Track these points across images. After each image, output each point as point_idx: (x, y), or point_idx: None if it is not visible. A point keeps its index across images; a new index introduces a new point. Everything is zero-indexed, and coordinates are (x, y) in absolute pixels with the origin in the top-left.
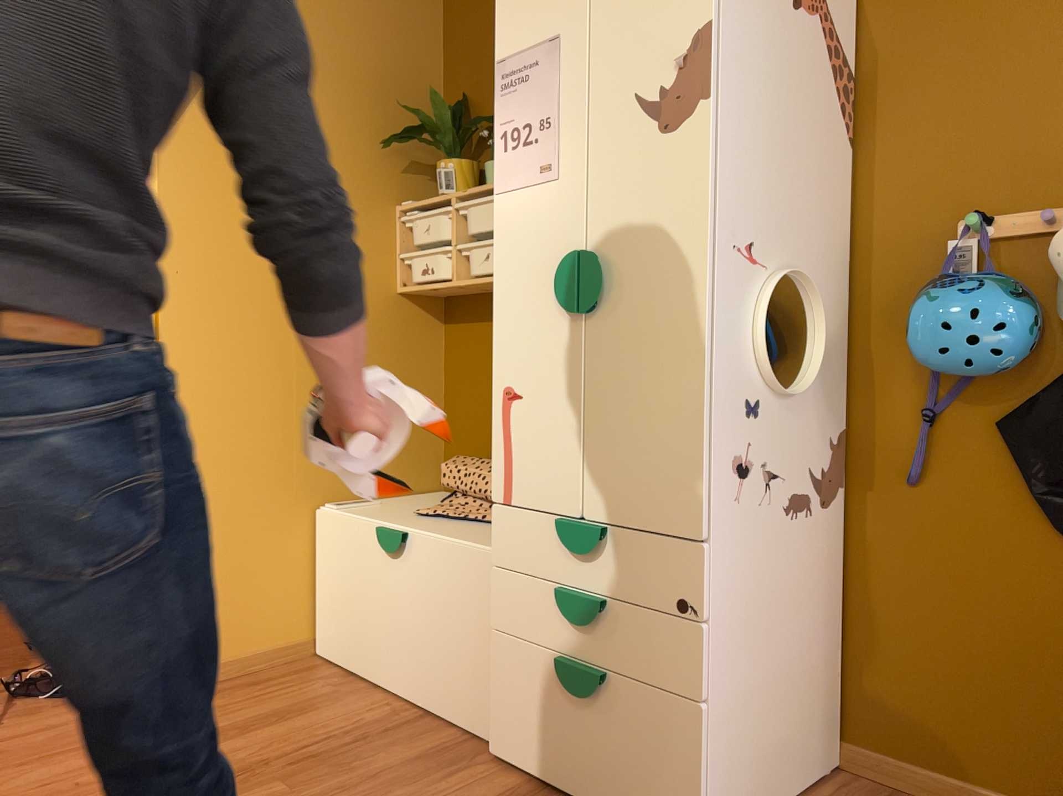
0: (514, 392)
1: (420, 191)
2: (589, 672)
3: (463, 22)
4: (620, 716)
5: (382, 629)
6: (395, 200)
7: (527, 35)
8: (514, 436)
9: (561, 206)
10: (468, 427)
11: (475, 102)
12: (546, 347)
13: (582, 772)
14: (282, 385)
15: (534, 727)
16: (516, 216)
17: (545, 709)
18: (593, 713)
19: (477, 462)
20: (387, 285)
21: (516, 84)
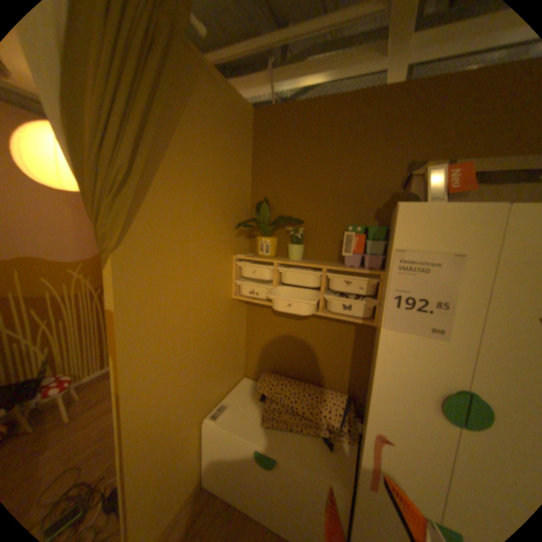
0: (388, 441)
1: (241, 244)
2: None
3: (266, 158)
4: None
5: (255, 495)
6: (232, 252)
7: (431, 241)
8: (385, 462)
9: (450, 359)
10: (261, 353)
11: (273, 202)
12: (422, 429)
13: None
14: (187, 373)
15: None
16: (403, 348)
17: None
18: None
19: (279, 384)
20: (229, 296)
21: (415, 270)
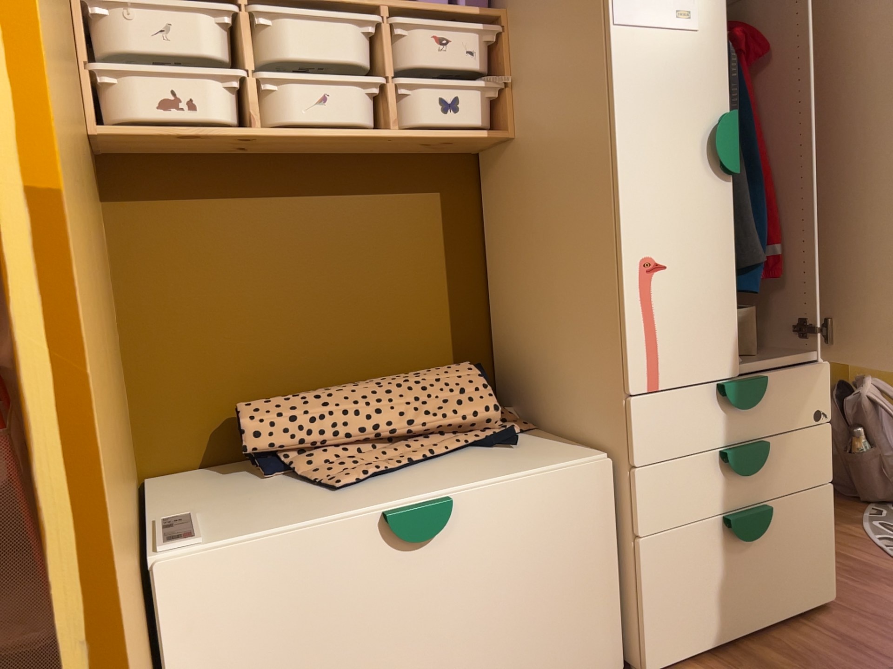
0: (657, 263)
1: None
2: (763, 509)
3: None
4: (778, 531)
5: None
6: None
7: None
8: (659, 312)
9: (702, 63)
10: (195, 364)
11: None
12: (694, 211)
13: (748, 605)
14: None
15: (700, 602)
16: (645, 60)
17: (710, 577)
18: (757, 545)
19: (309, 399)
20: None
21: None
